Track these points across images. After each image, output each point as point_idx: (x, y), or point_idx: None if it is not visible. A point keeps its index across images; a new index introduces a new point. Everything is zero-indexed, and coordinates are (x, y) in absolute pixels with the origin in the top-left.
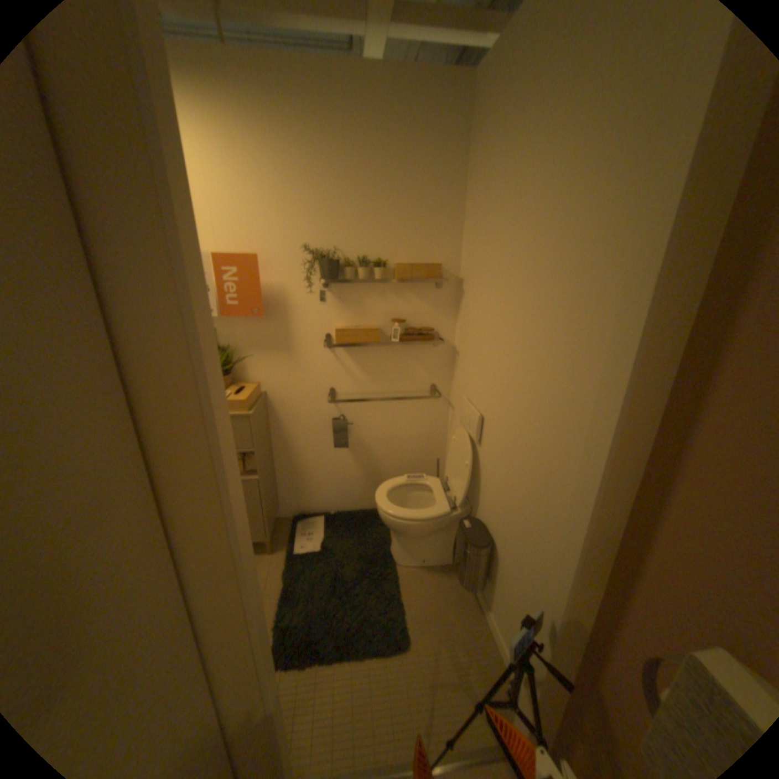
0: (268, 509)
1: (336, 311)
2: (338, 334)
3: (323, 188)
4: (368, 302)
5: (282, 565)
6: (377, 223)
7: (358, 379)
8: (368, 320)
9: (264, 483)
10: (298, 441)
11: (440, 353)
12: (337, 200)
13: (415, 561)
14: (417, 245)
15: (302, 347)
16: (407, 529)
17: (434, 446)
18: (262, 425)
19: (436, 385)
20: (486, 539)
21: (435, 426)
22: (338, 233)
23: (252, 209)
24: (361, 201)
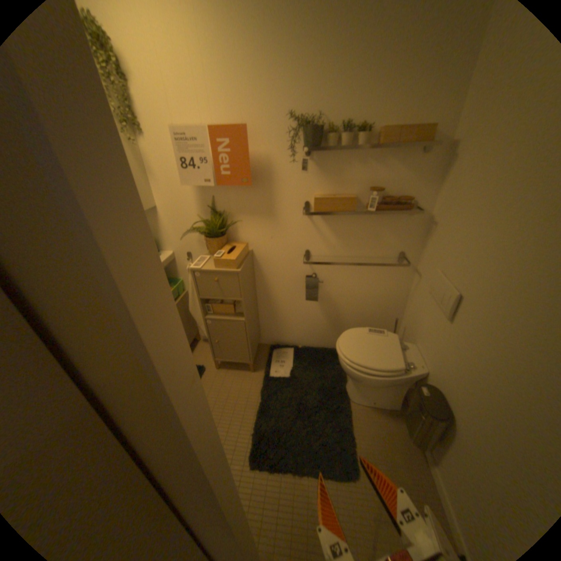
0: (252, 341)
1: (315, 179)
2: (316, 202)
3: (312, 43)
4: (348, 169)
5: (261, 382)
6: (368, 79)
7: (331, 243)
8: (346, 188)
9: (249, 323)
10: (277, 290)
11: (415, 221)
12: (326, 56)
13: (367, 401)
14: (410, 102)
15: (284, 213)
16: (365, 381)
17: (394, 306)
18: (248, 278)
19: (405, 252)
20: (446, 411)
21: (398, 289)
22: (324, 95)
23: (243, 76)
24: (352, 53)
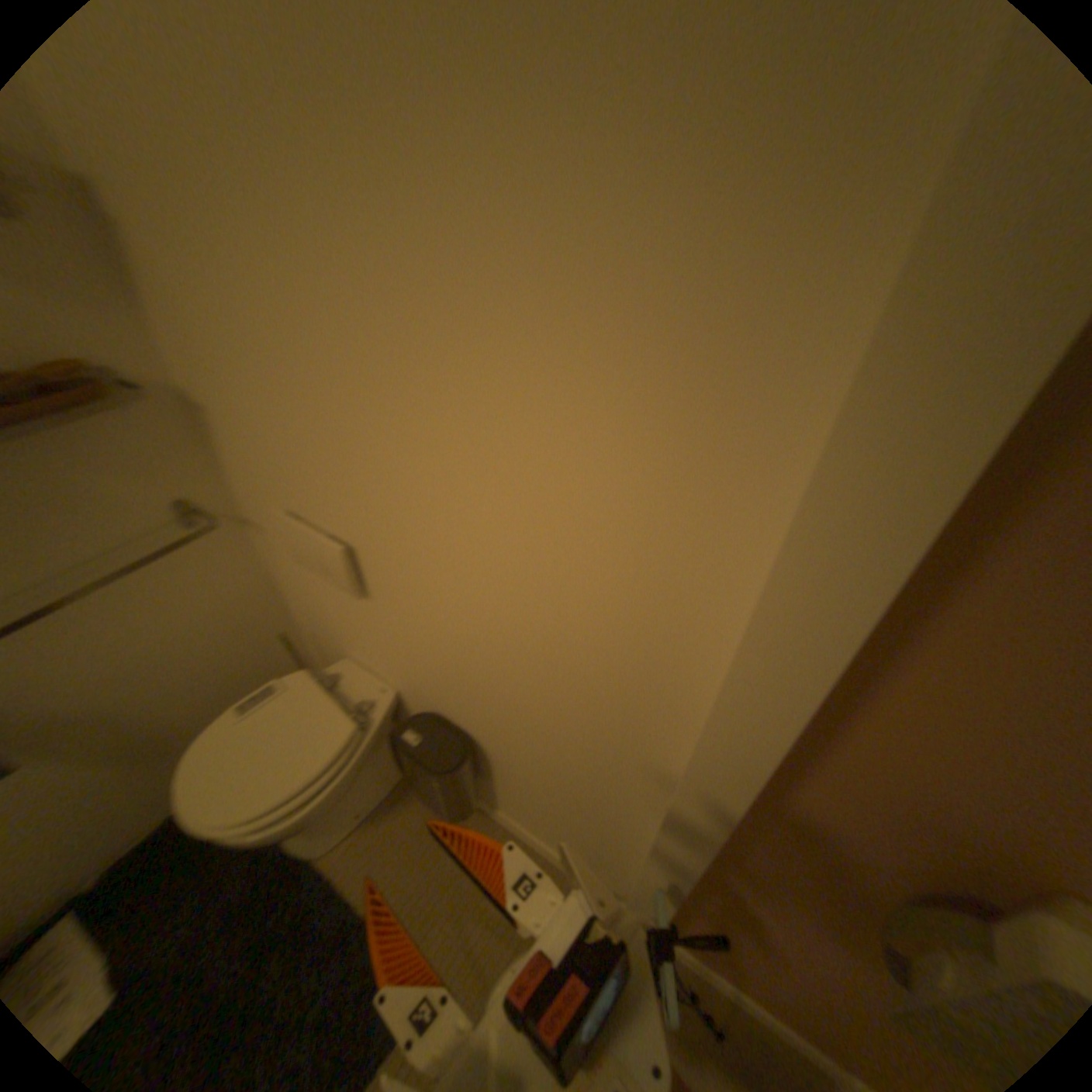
0: None
1: None
2: None
3: None
4: None
5: None
6: None
7: None
8: None
9: None
10: None
11: (138, 418)
12: None
13: (336, 832)
14: None
15: None
16: (298, 826)
17: (251, 615)
18: None
19: (179, 496)
20: (452, 742)
21: (231, 580)
22: None
23: None
24: None
